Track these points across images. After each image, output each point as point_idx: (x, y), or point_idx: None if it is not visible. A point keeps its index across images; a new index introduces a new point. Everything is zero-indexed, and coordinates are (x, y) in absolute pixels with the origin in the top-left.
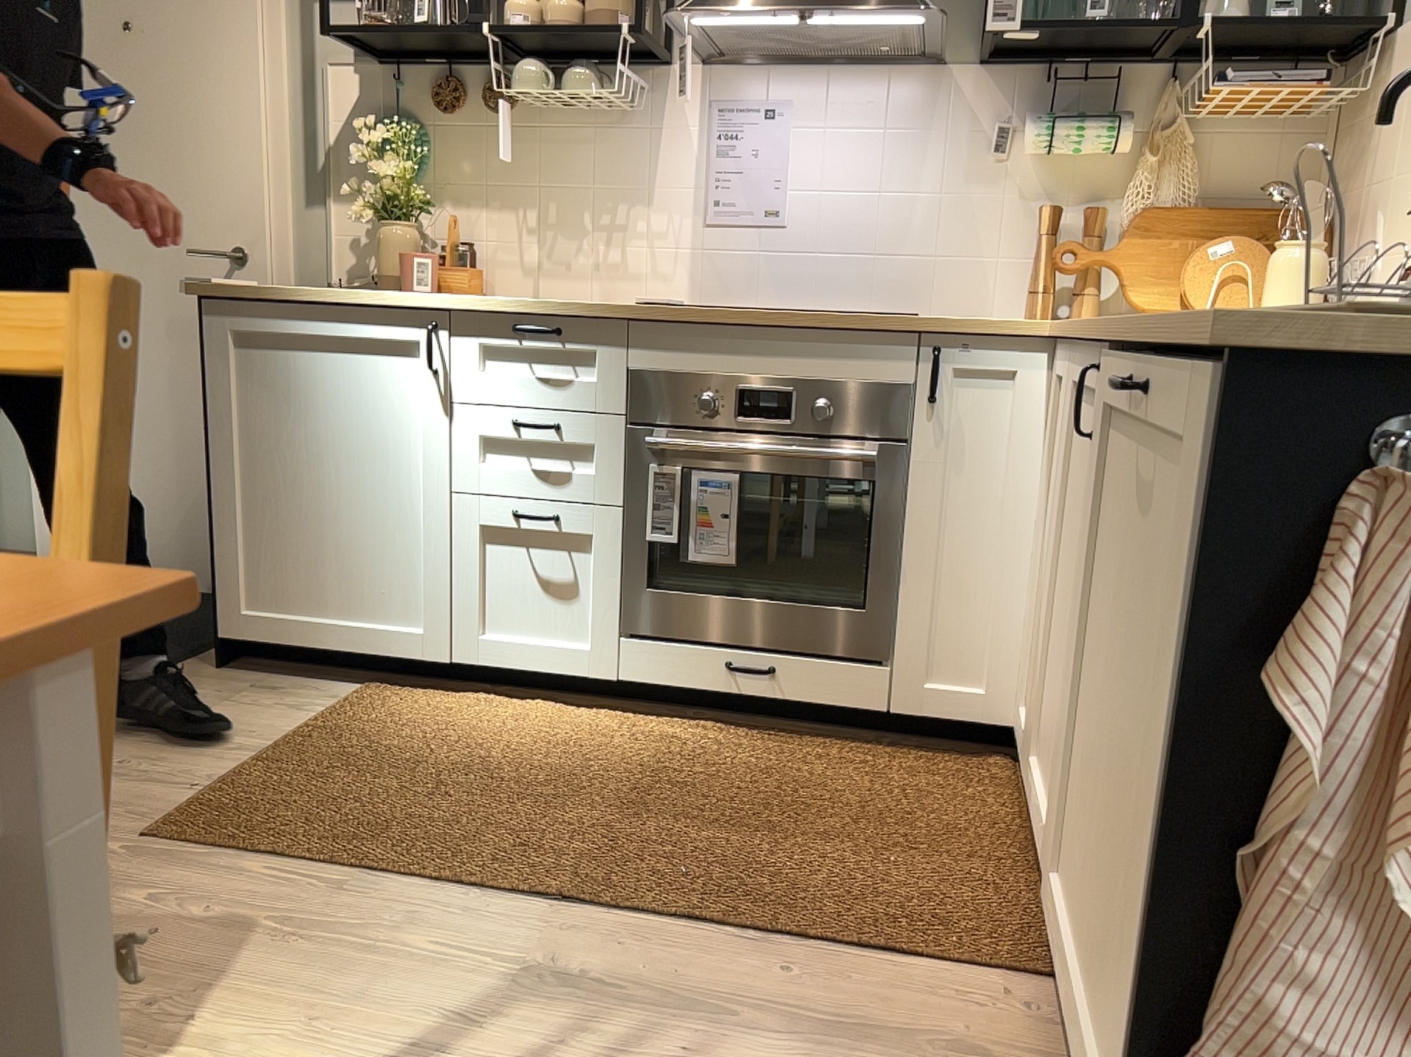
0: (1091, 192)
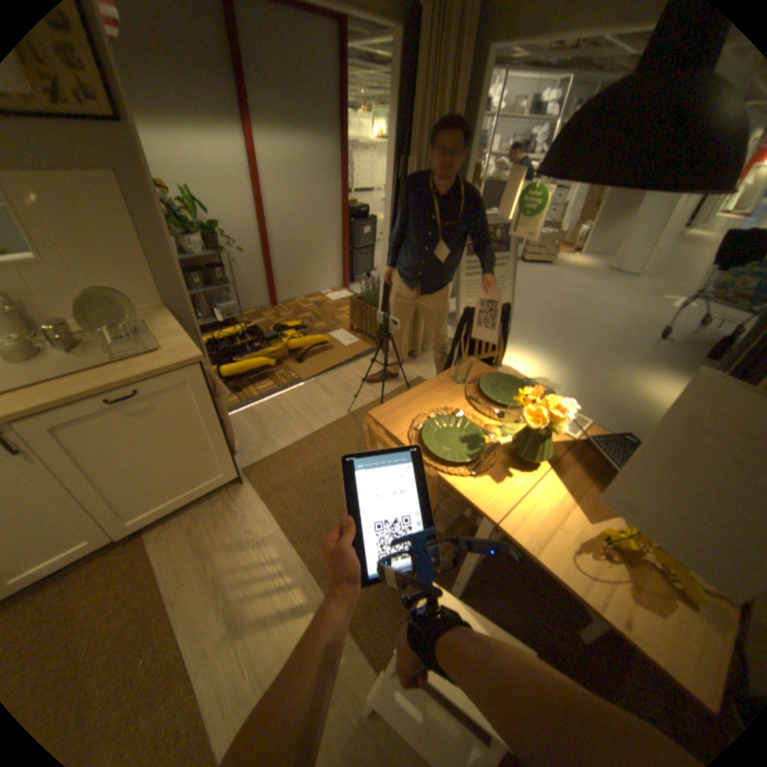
0: None
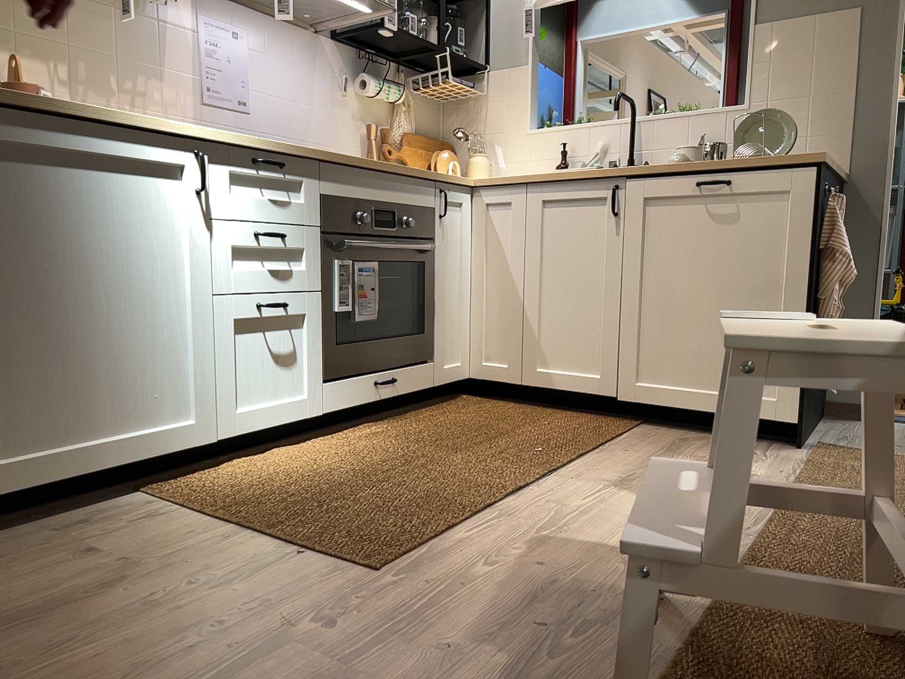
0: (378, 120)
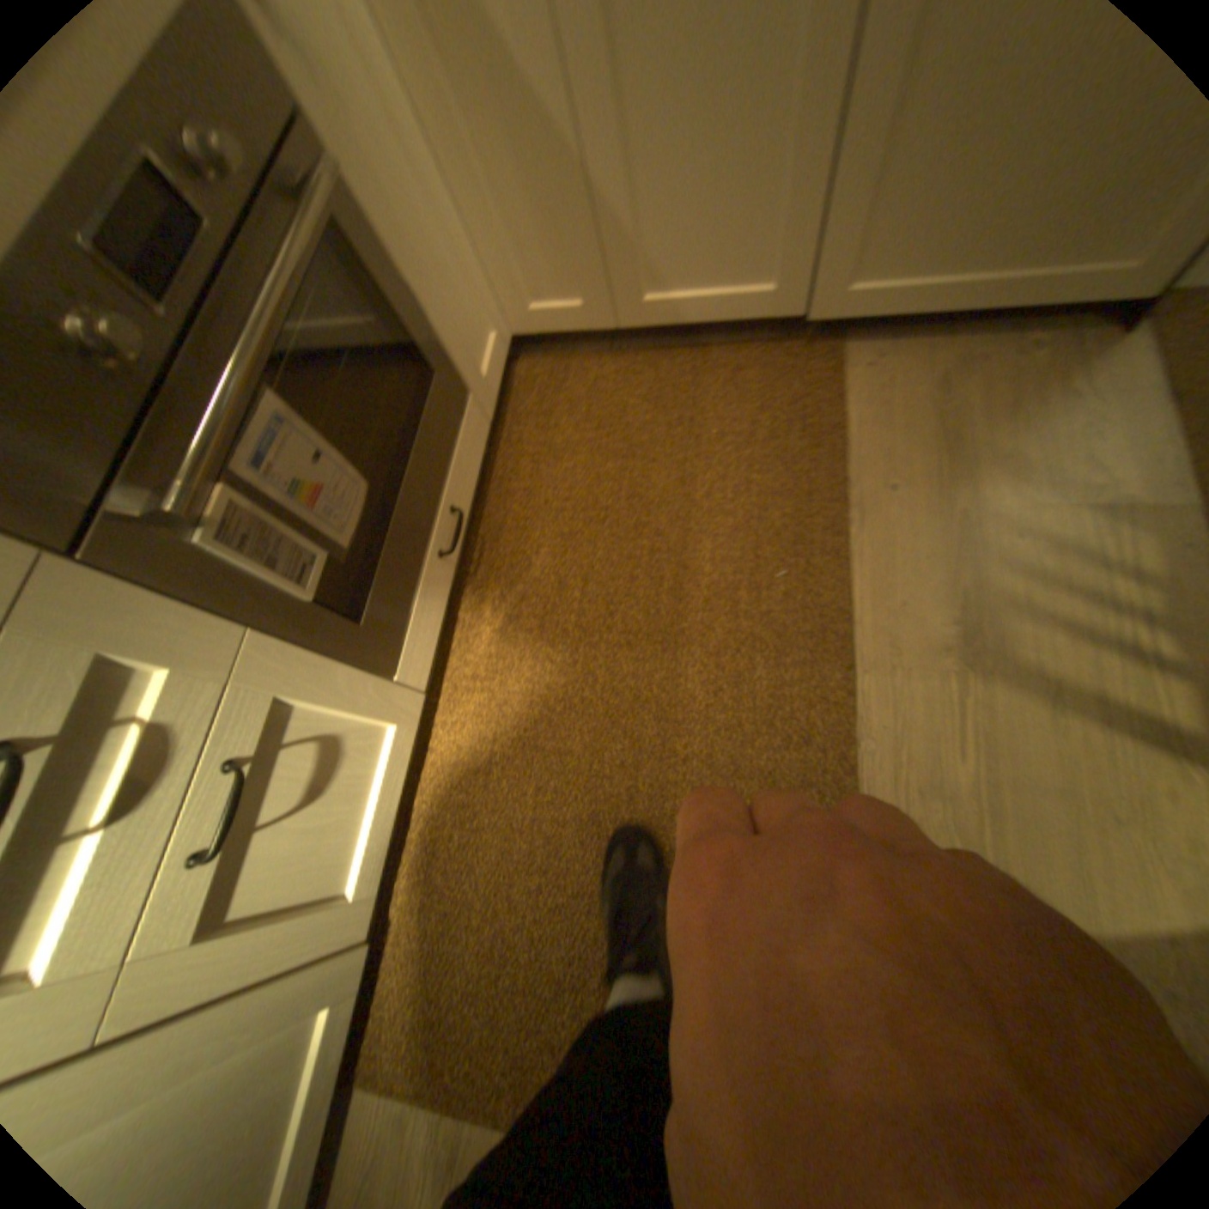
0: None
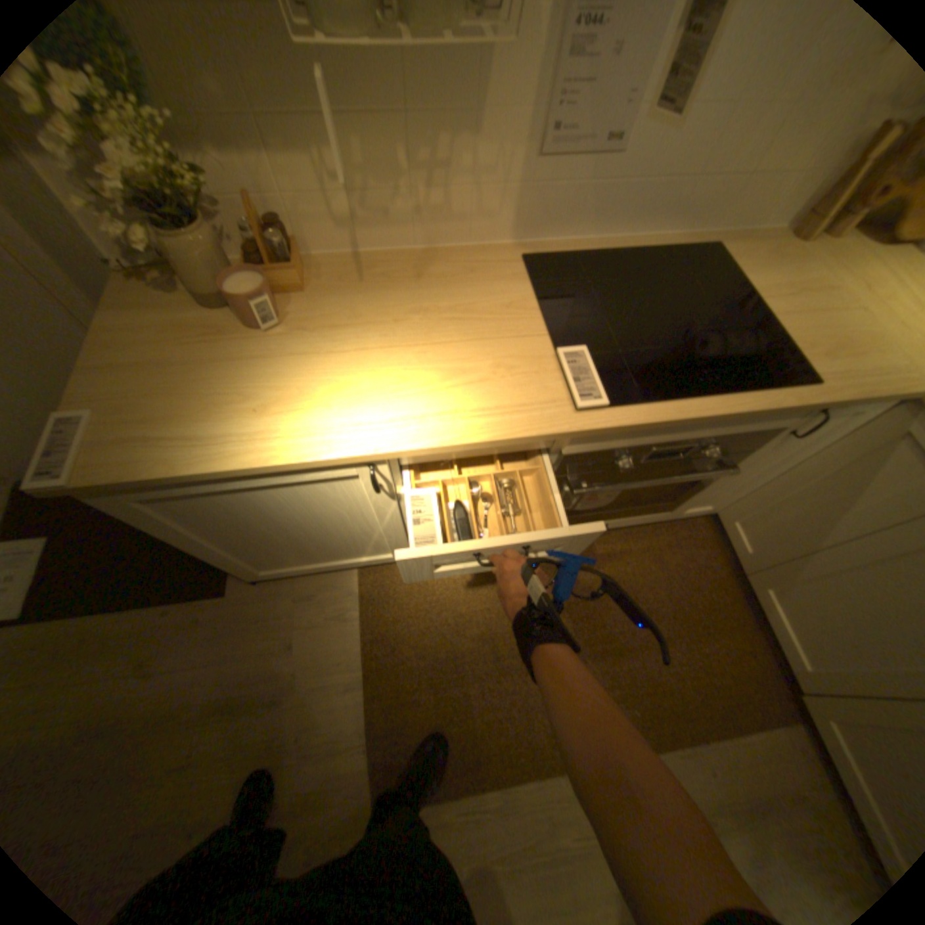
0: None
